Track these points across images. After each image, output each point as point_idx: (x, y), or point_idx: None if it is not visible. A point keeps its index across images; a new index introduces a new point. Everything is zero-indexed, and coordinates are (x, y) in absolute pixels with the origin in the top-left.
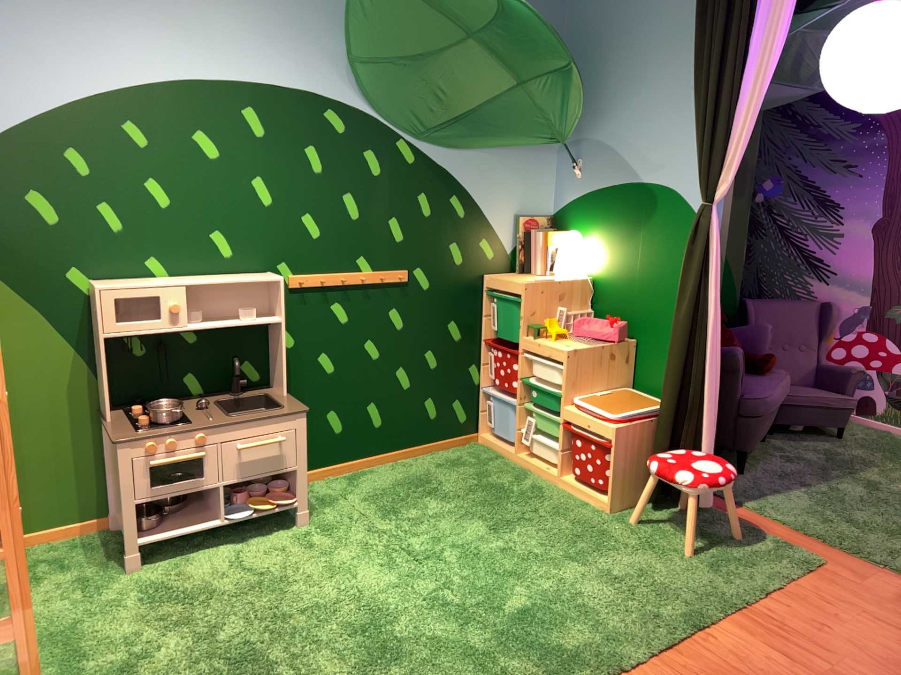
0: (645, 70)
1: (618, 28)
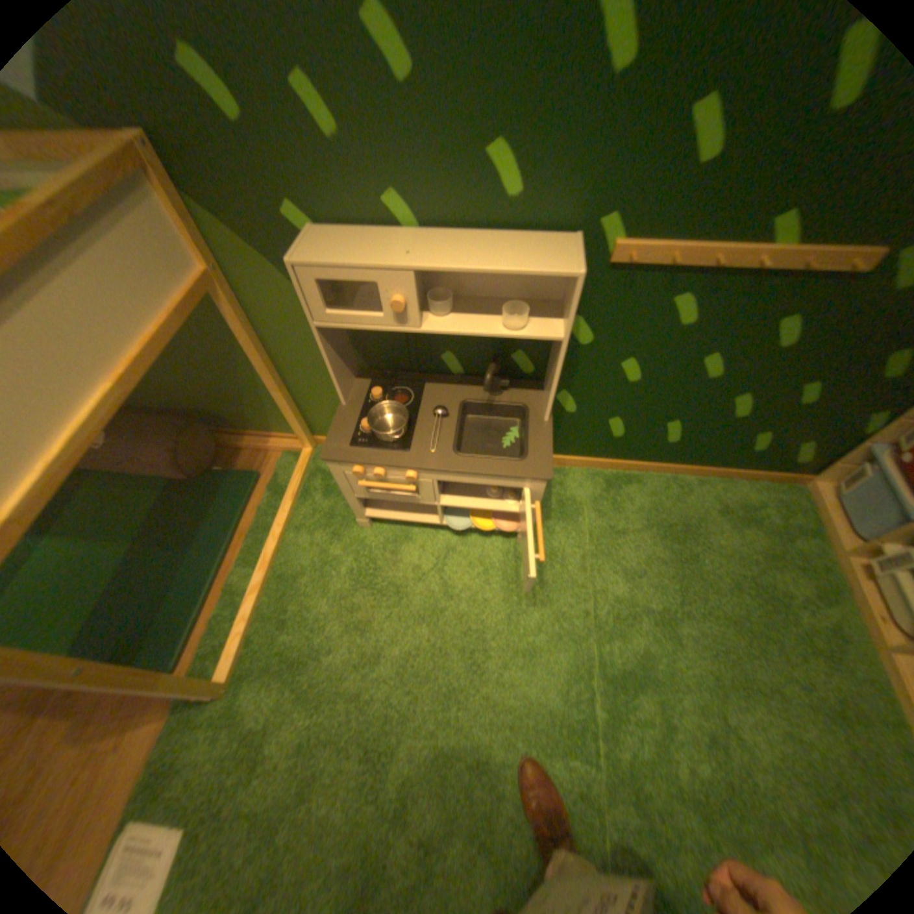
0: None
1: None
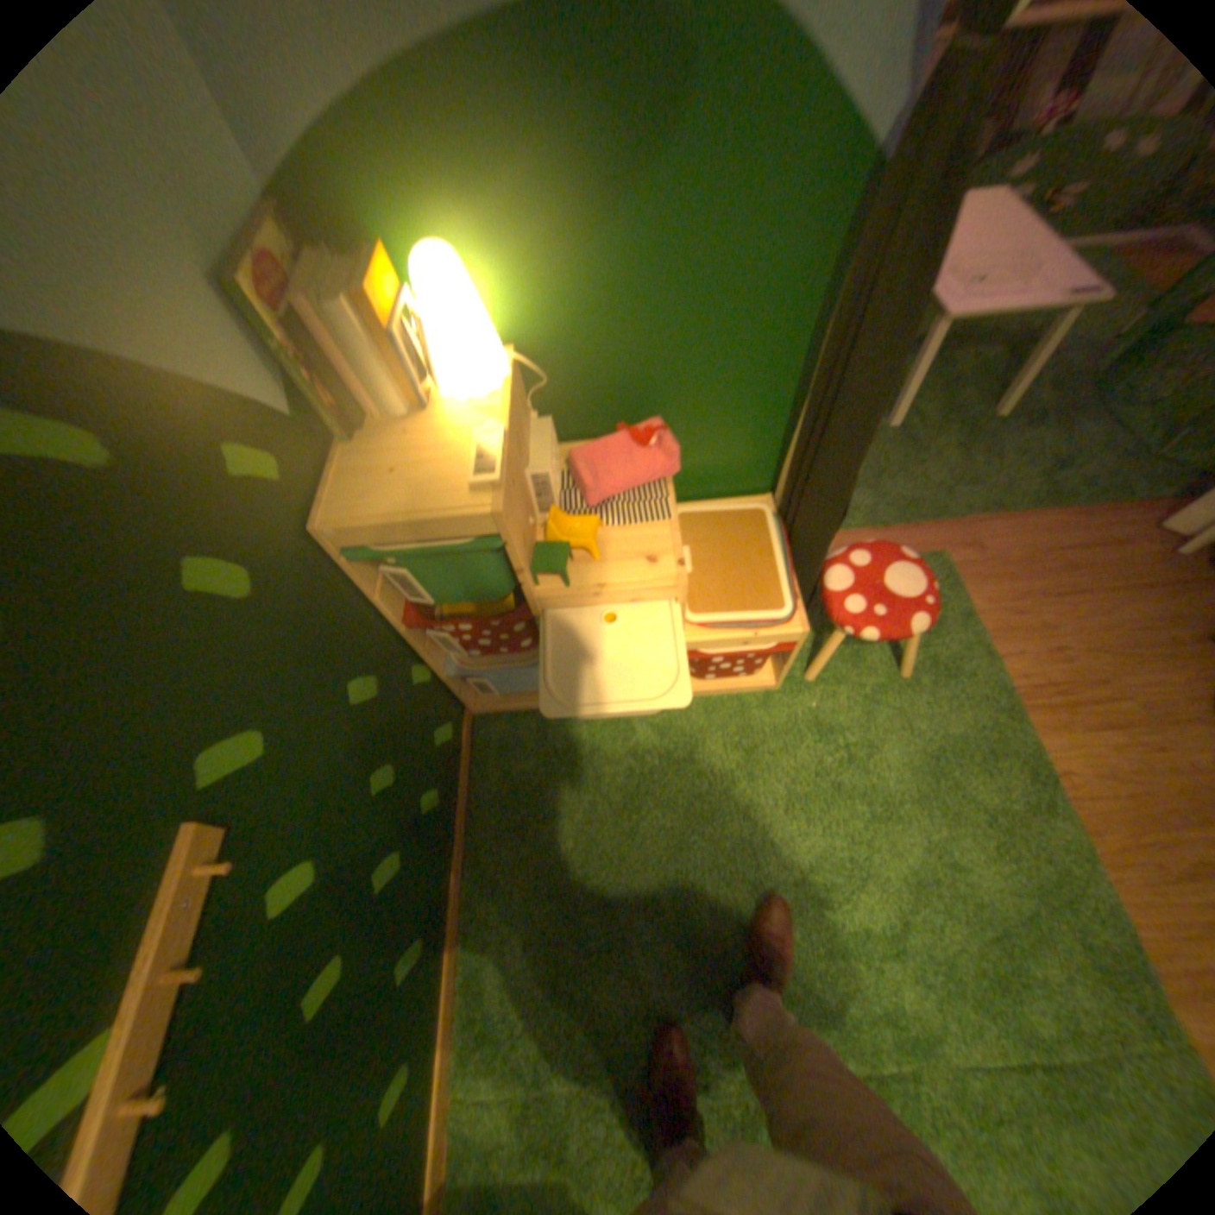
0: None
1: None
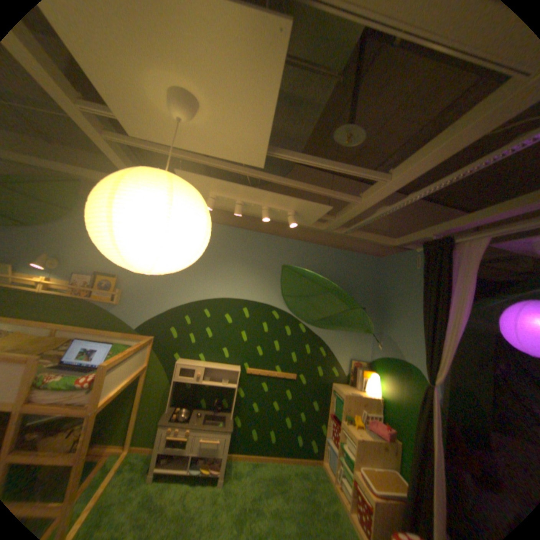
0: (408, 311)
1: (397, 292)
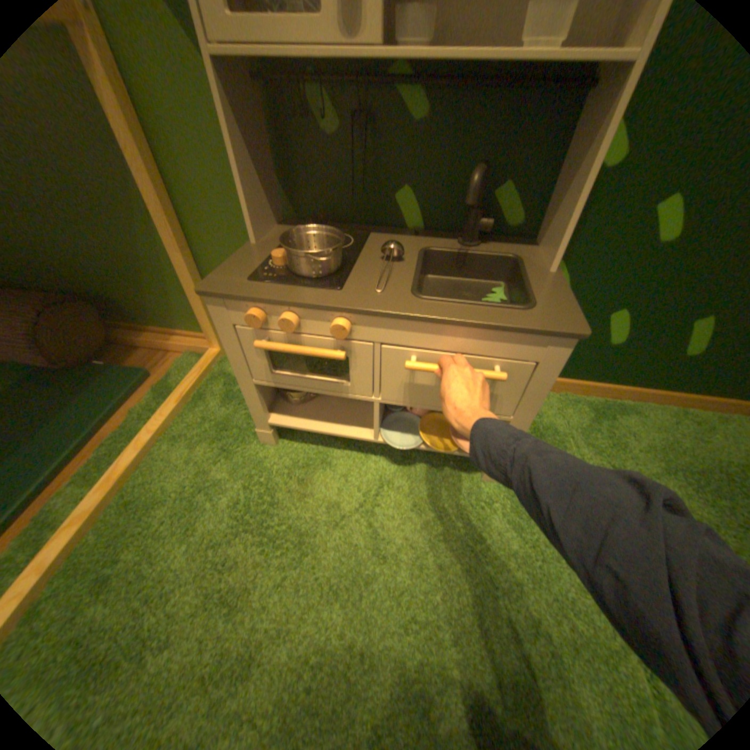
0: None
1: None
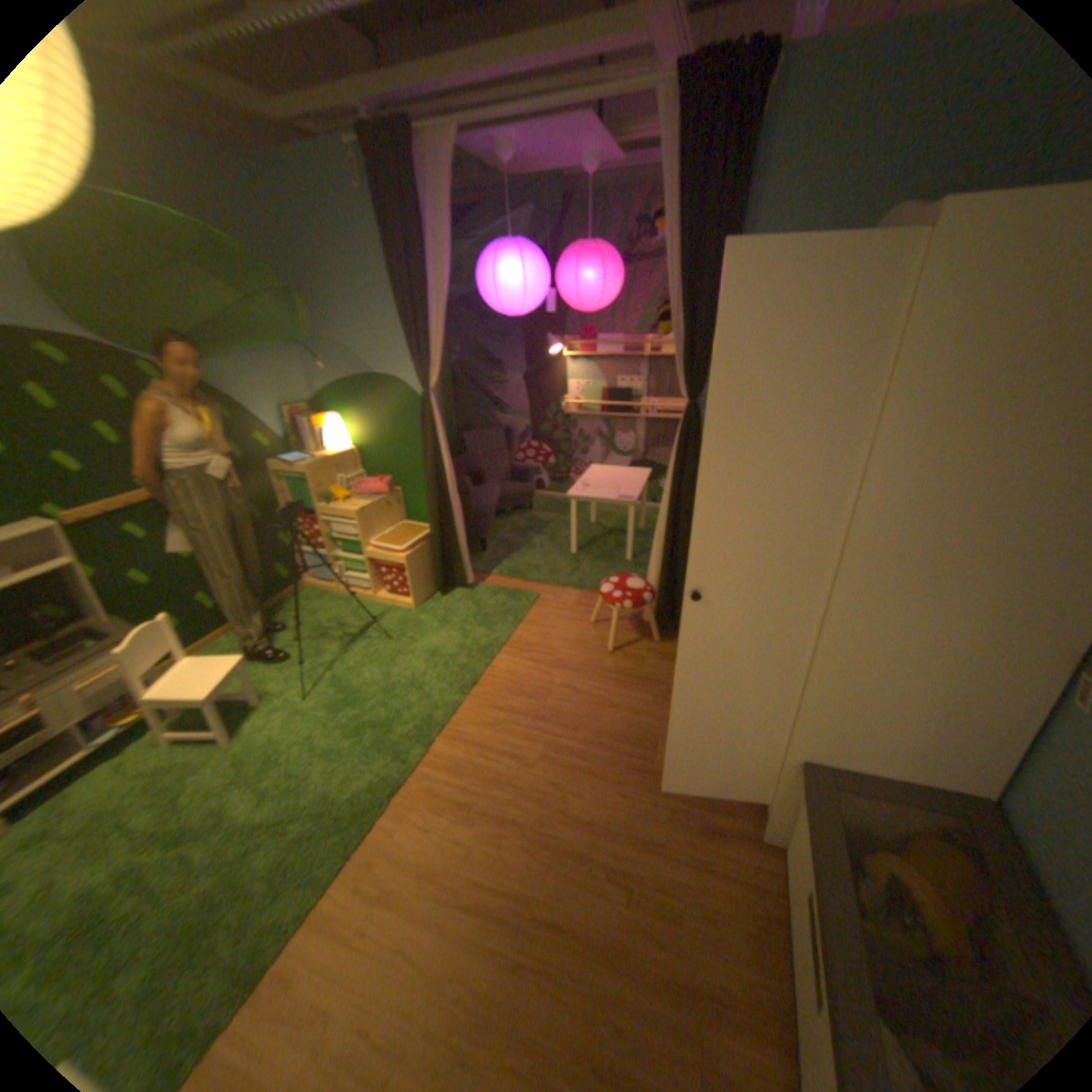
0: (354, 285)
1: (322, 246)
